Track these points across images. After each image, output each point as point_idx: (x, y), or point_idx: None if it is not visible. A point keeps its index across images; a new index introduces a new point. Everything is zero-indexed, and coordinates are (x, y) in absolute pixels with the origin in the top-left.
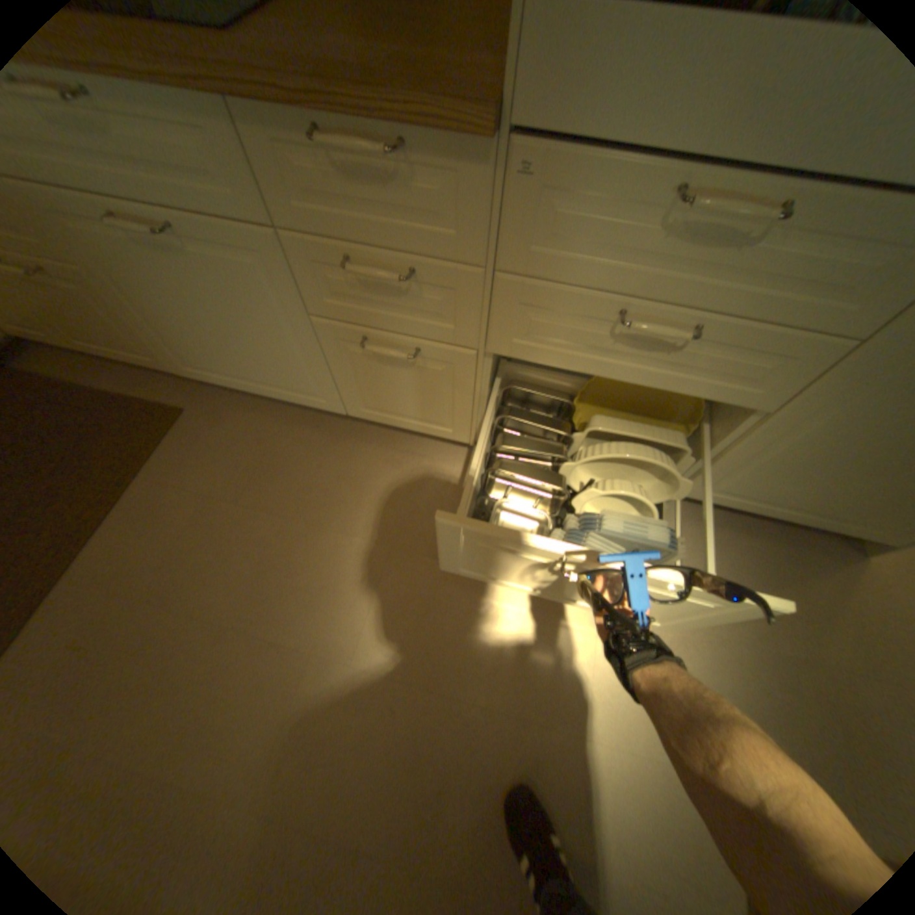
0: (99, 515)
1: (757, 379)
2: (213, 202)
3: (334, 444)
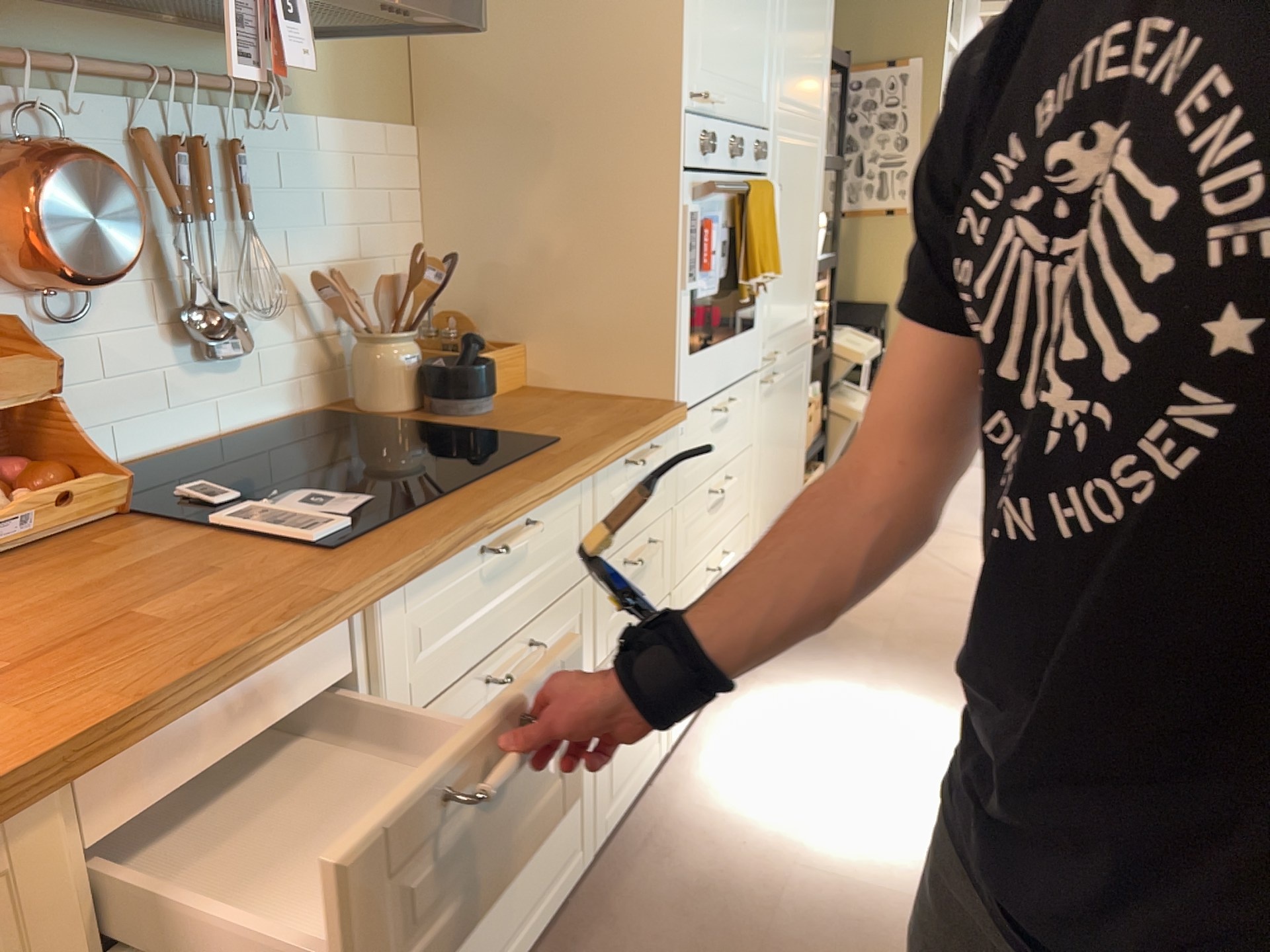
0: None
1: (742, 494)
2: (566, 578)
3: (612, 920)
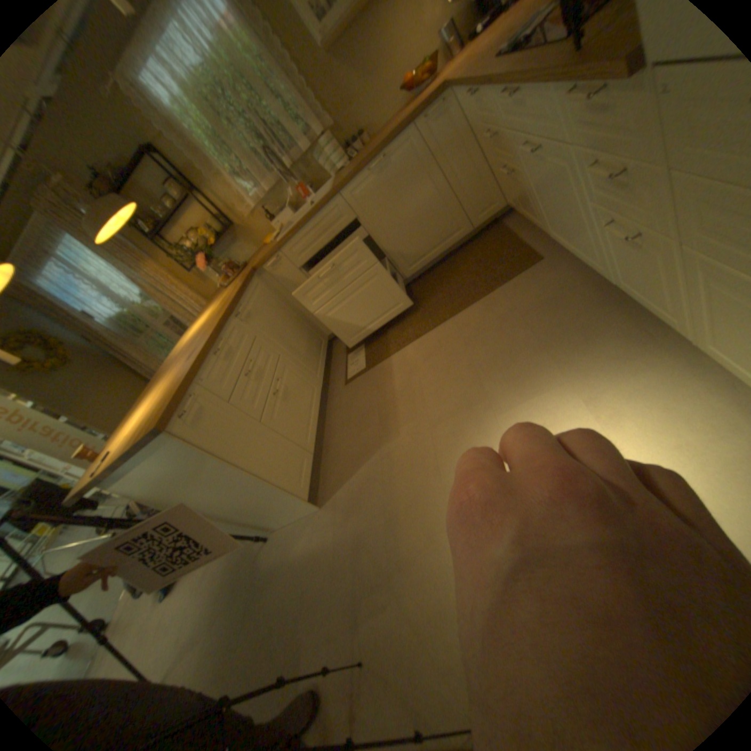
0: (480, 296)
1: None
2: (554, 130)
3: (602, 304)
